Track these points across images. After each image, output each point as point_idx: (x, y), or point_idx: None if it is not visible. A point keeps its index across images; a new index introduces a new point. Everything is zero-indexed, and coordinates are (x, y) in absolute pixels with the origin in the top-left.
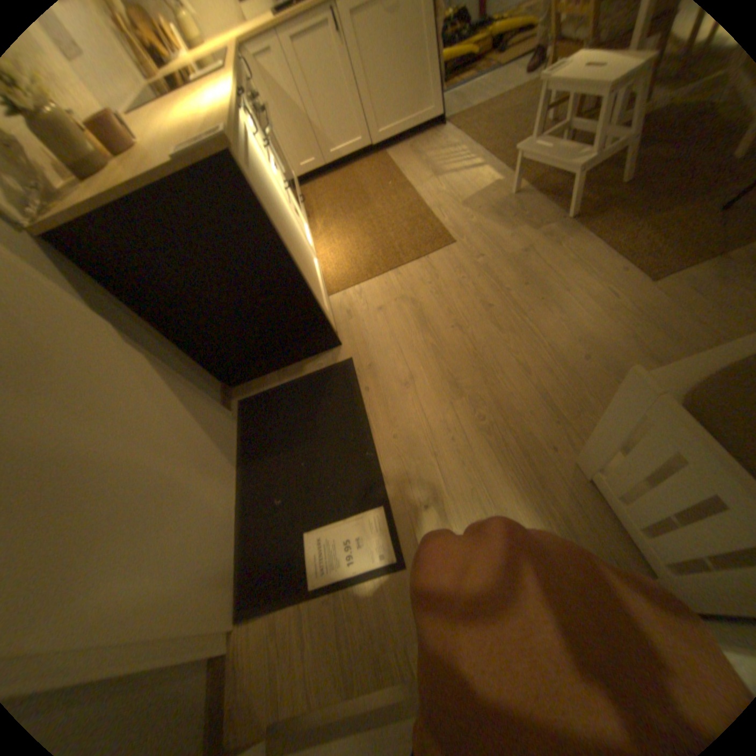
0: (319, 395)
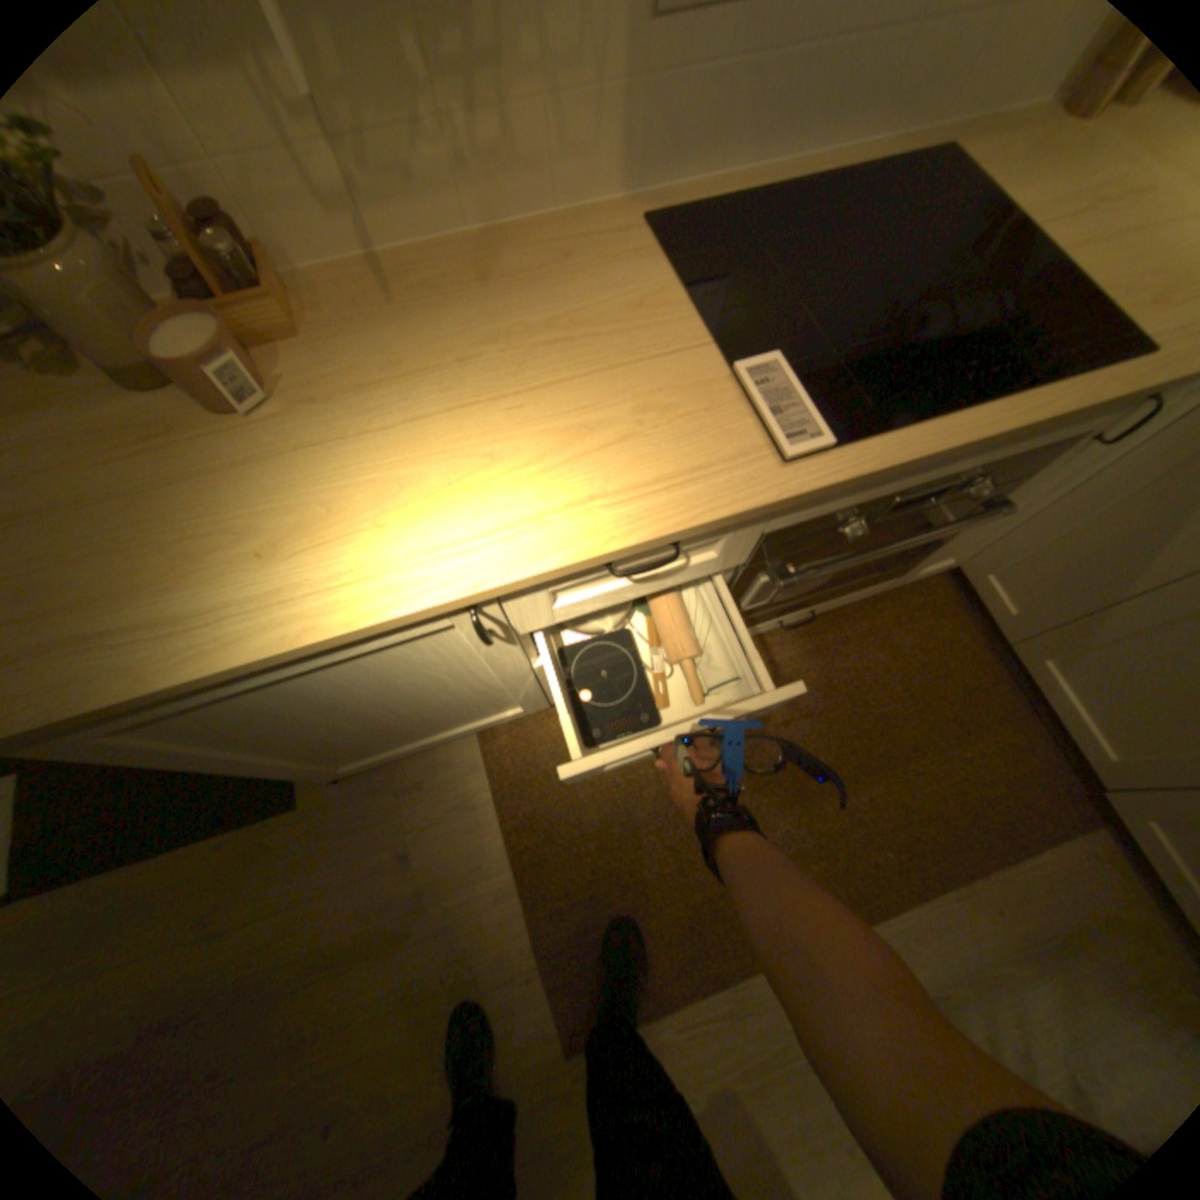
0: None
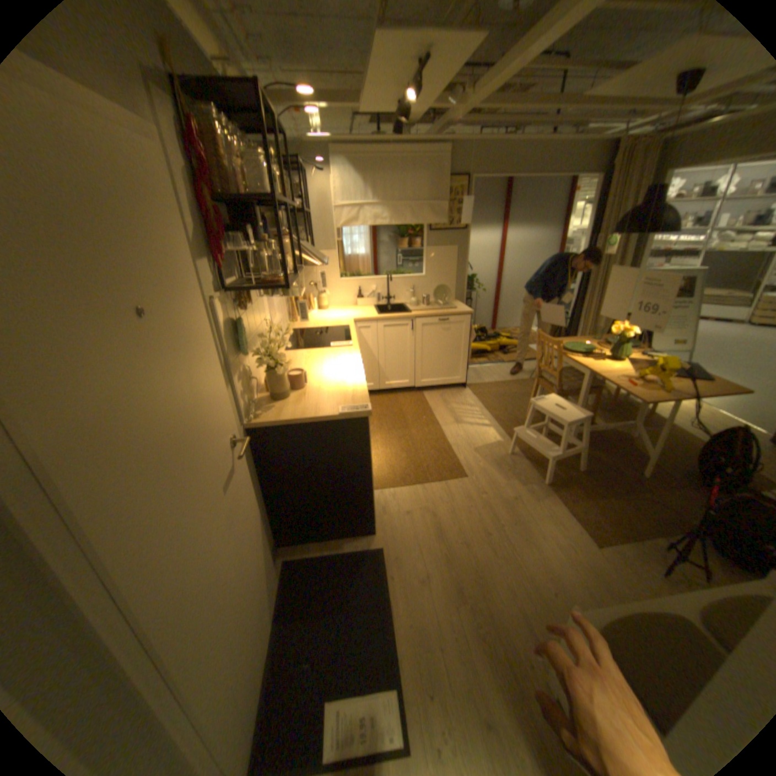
0: (352, 574)
